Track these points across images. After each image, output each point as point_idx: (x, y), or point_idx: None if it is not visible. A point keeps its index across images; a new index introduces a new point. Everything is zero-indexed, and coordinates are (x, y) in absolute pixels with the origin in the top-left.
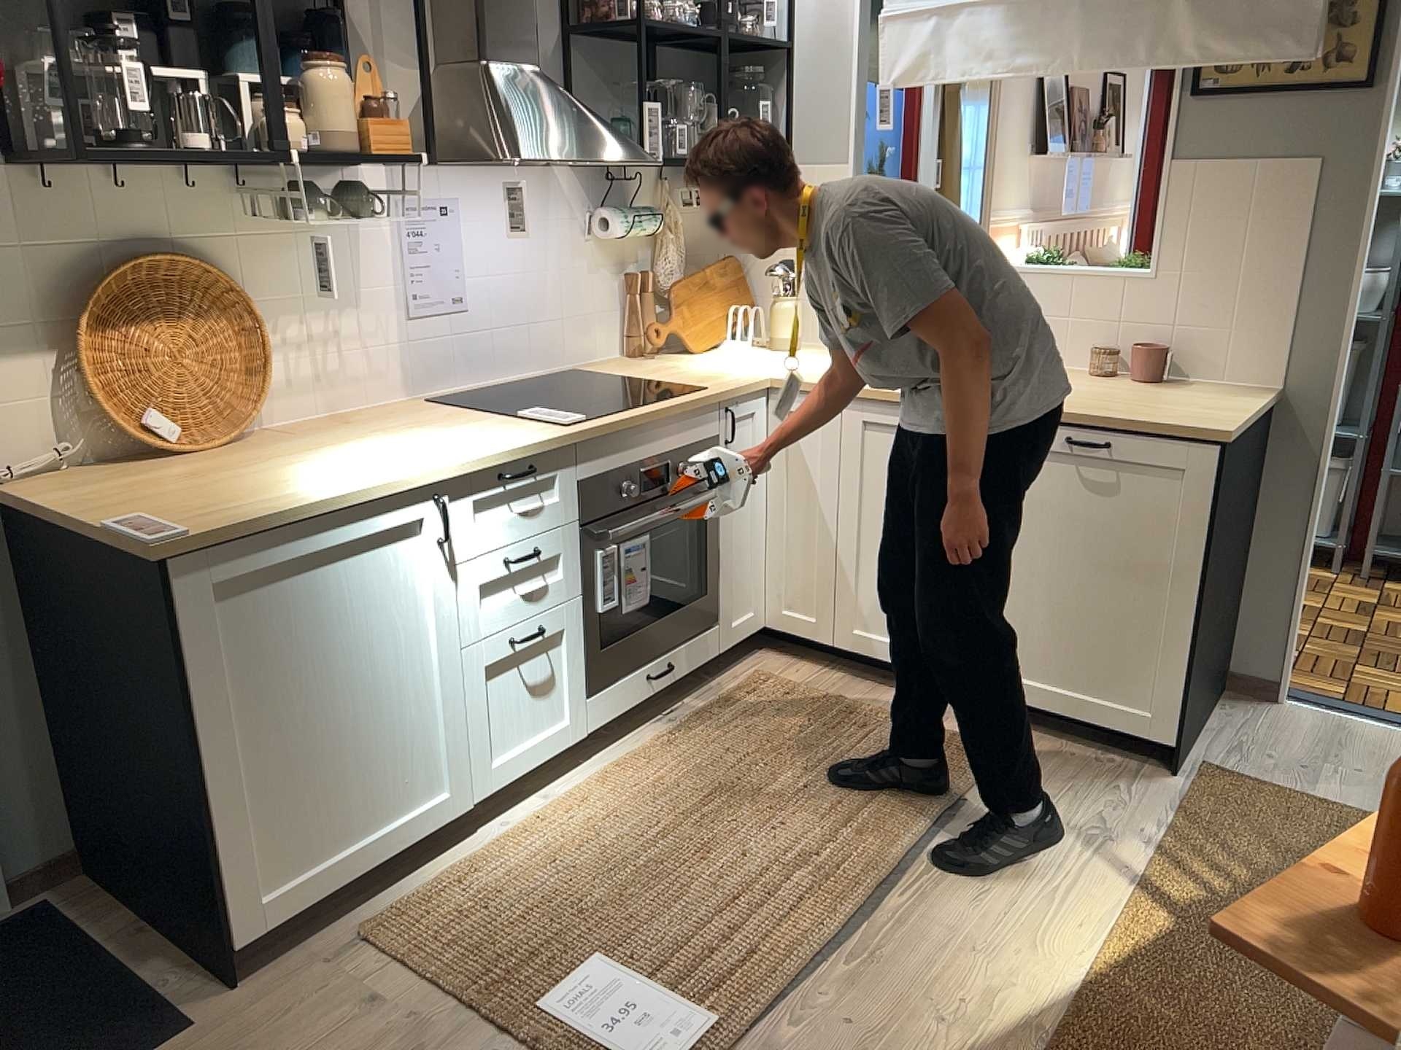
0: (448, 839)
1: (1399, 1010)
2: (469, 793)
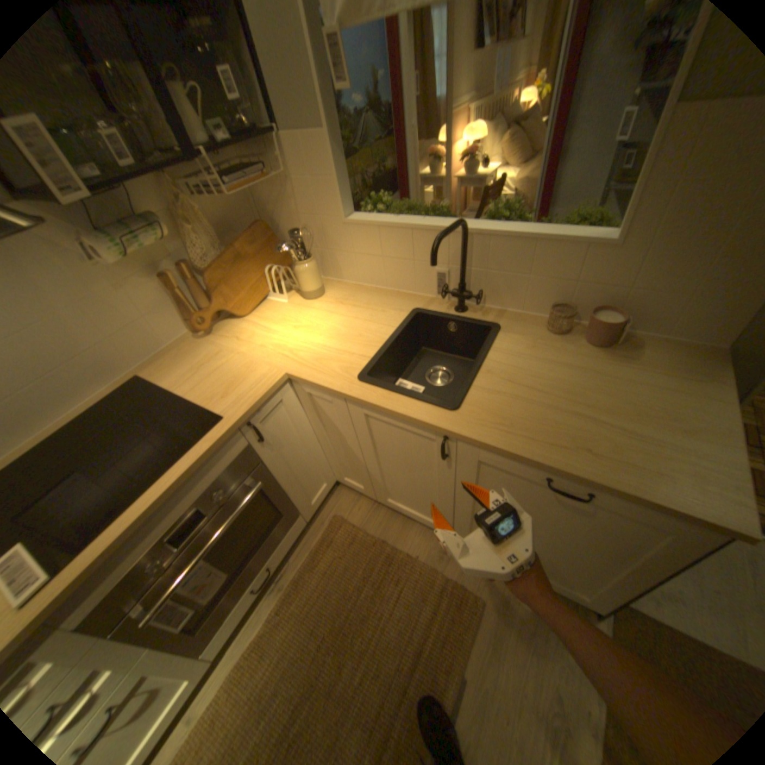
0: None
1: None
2: None
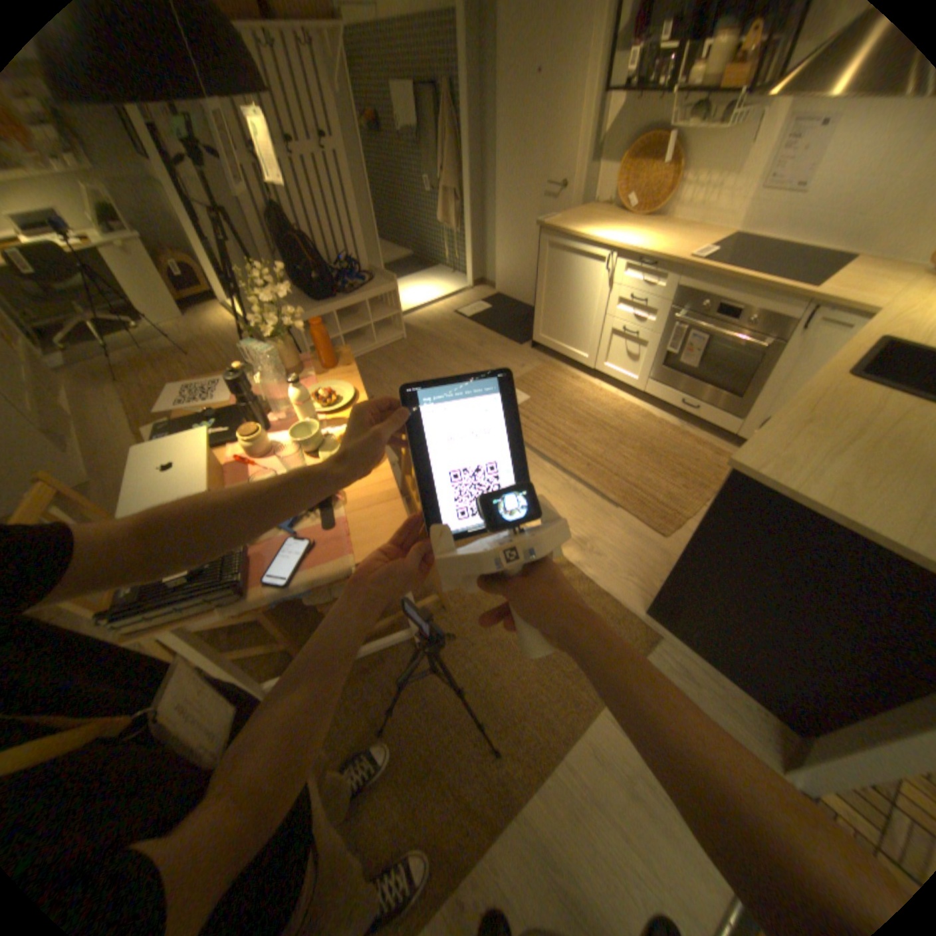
0: (590, 374)
1: (316, 355)
2: (592, 362)
